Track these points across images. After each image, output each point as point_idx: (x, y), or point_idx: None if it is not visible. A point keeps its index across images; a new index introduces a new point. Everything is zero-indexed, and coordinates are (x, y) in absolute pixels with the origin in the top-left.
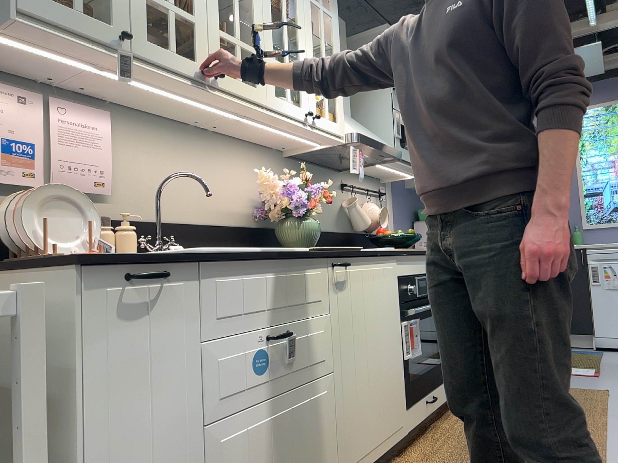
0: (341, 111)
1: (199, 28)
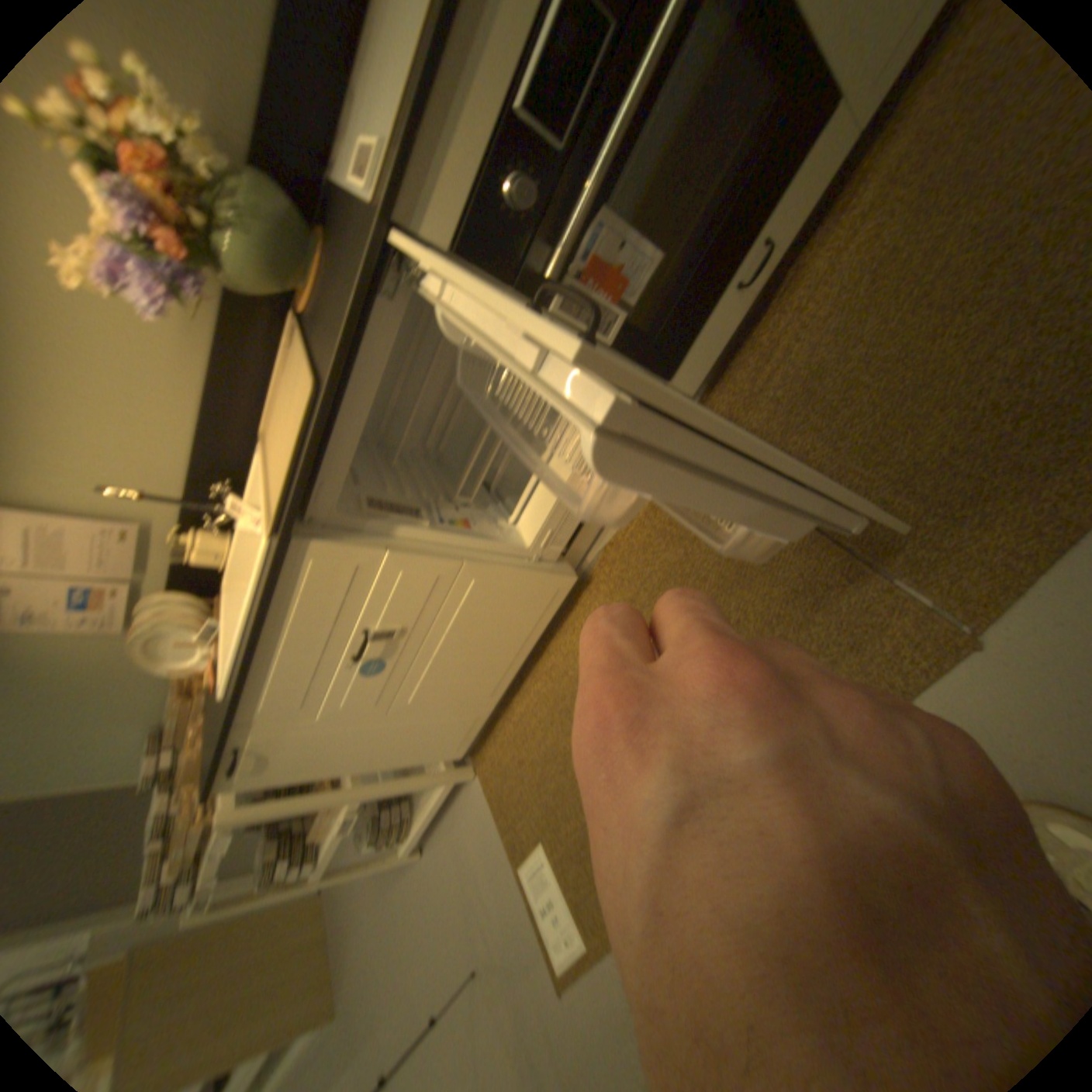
0: None
1: None
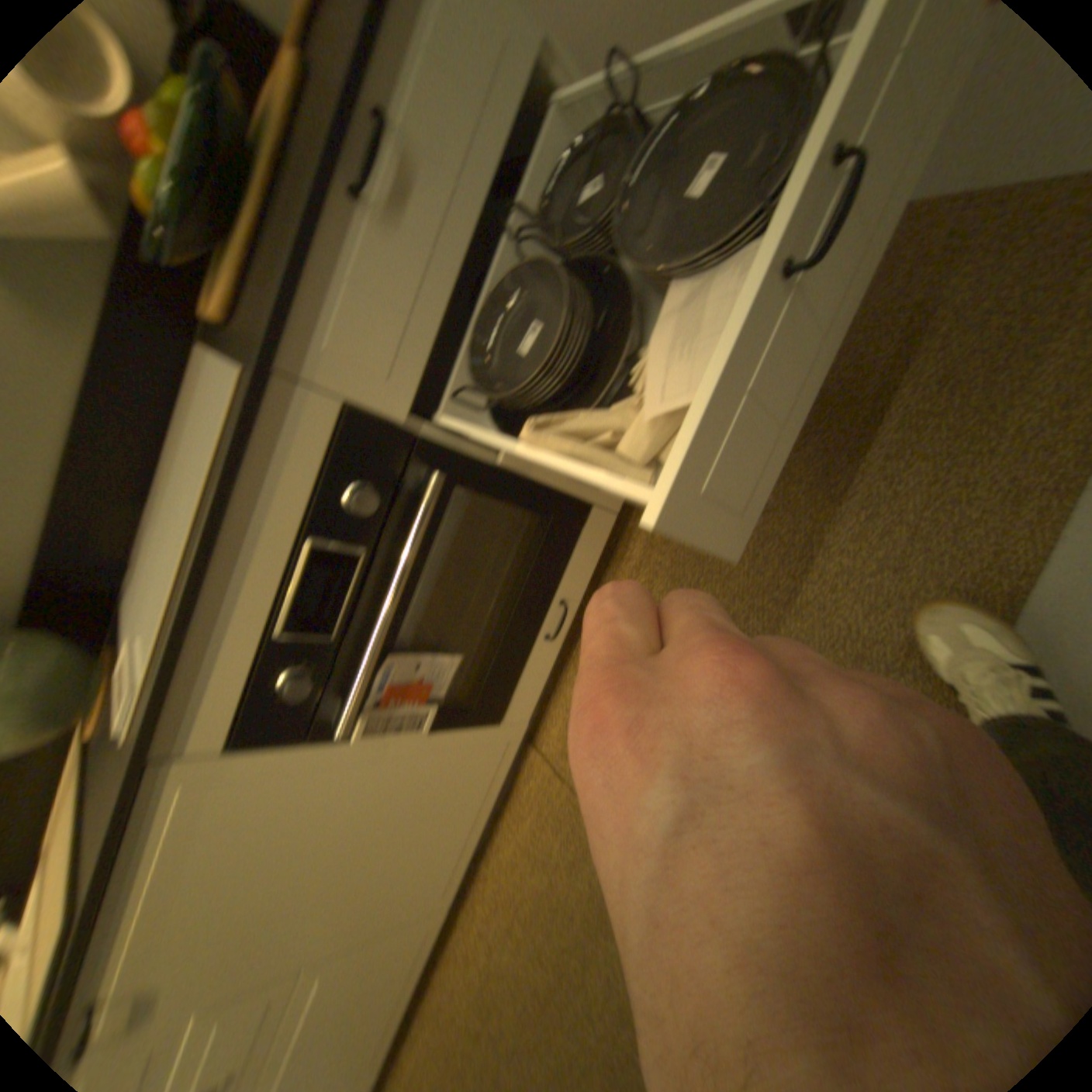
0: None
1: None
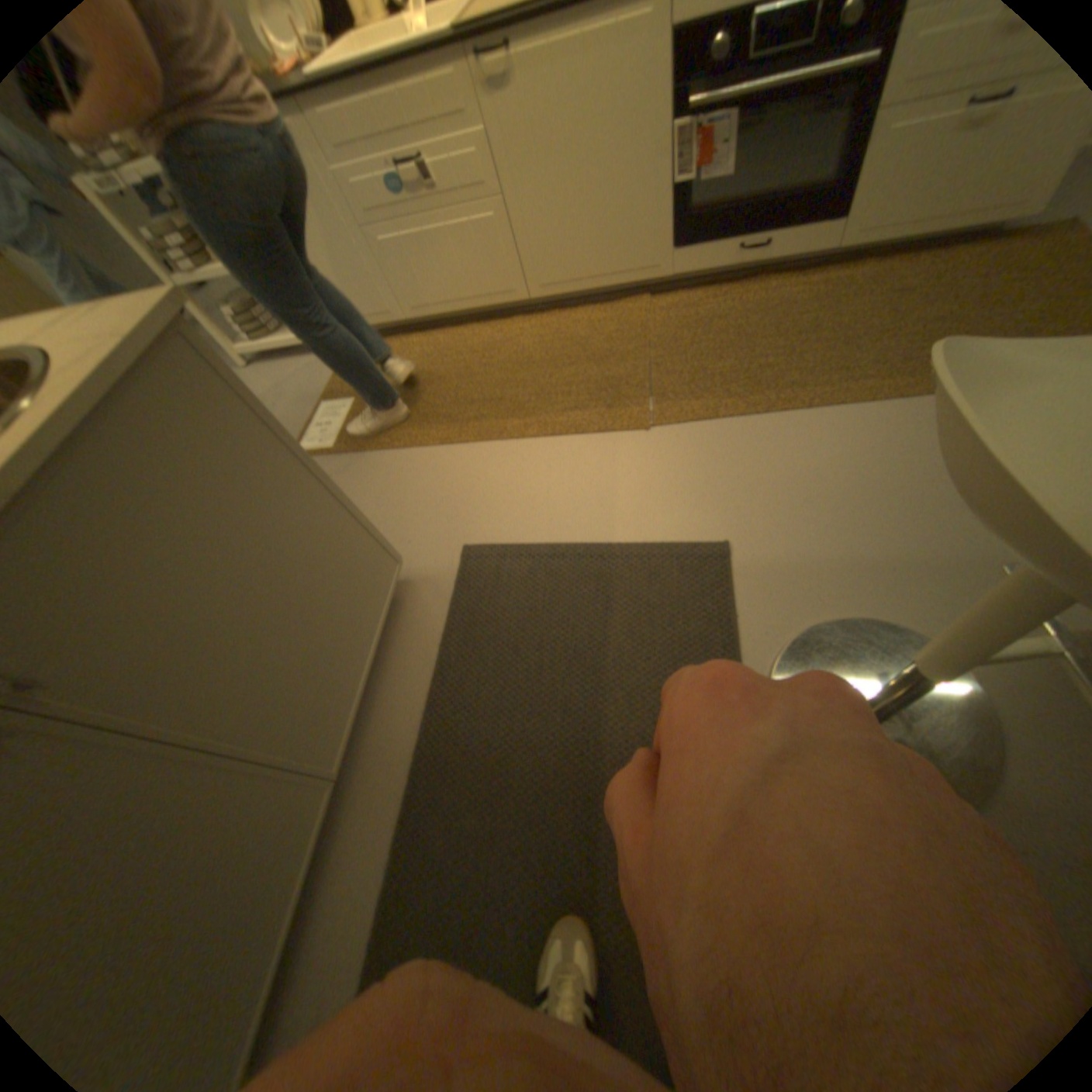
0: None
1: None
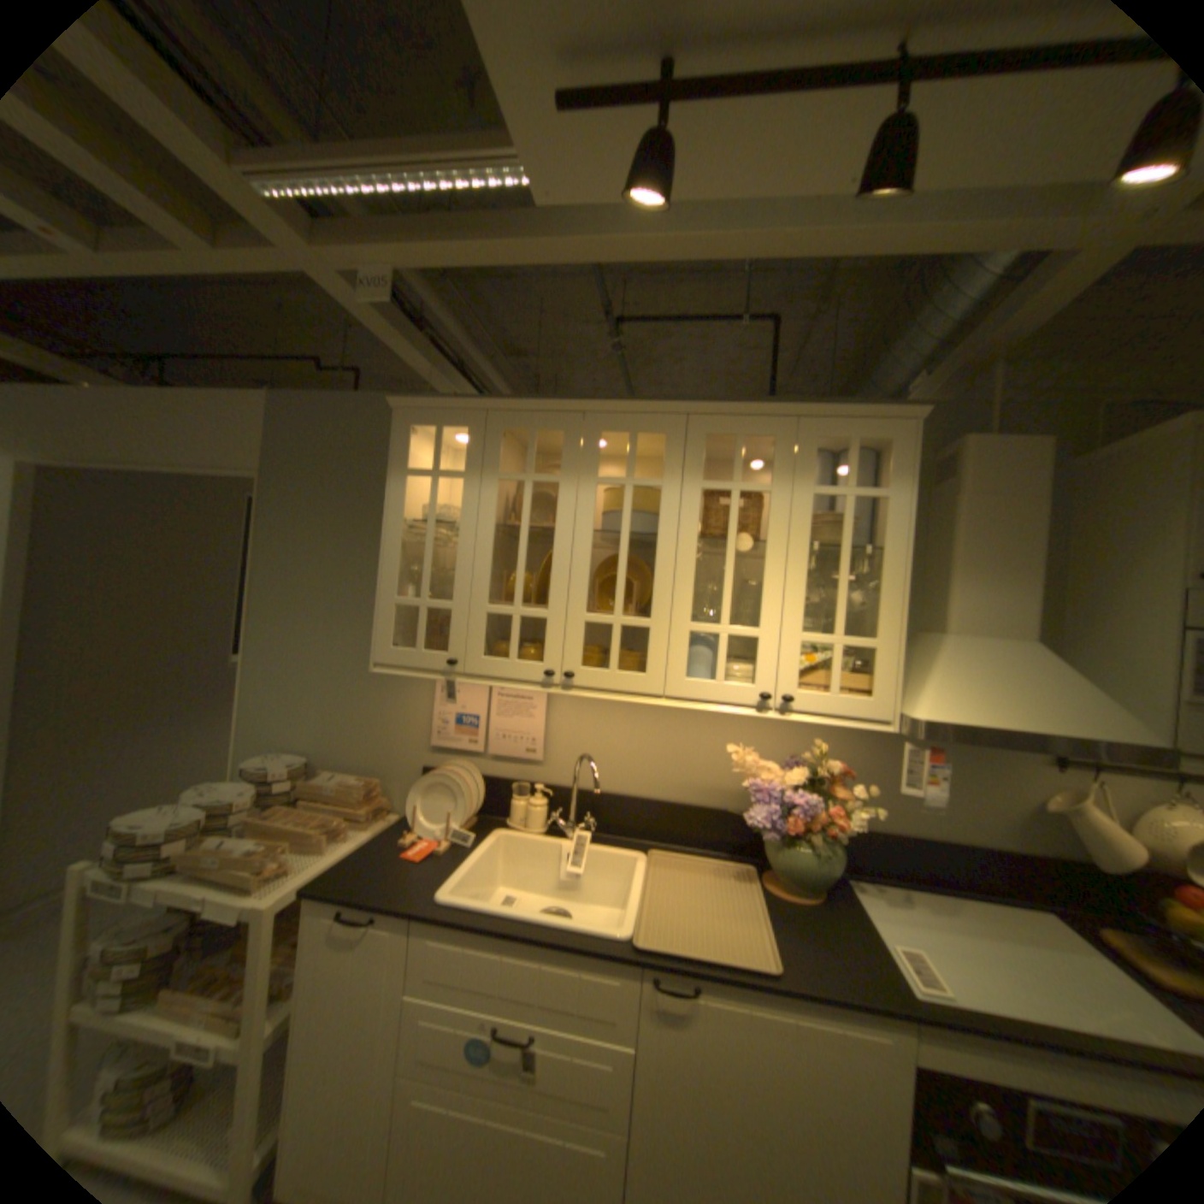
0: (891, 674)
1: (553, 623)
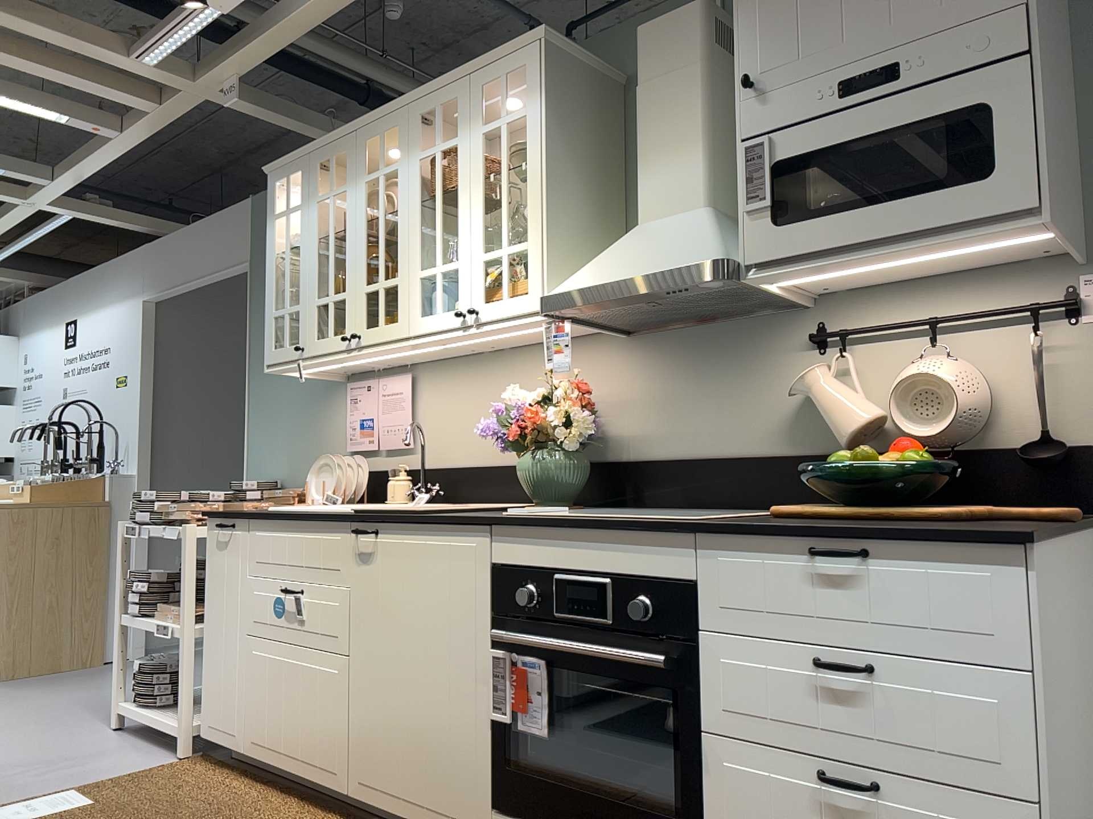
0: (536, 266)
1: (348, 300)
